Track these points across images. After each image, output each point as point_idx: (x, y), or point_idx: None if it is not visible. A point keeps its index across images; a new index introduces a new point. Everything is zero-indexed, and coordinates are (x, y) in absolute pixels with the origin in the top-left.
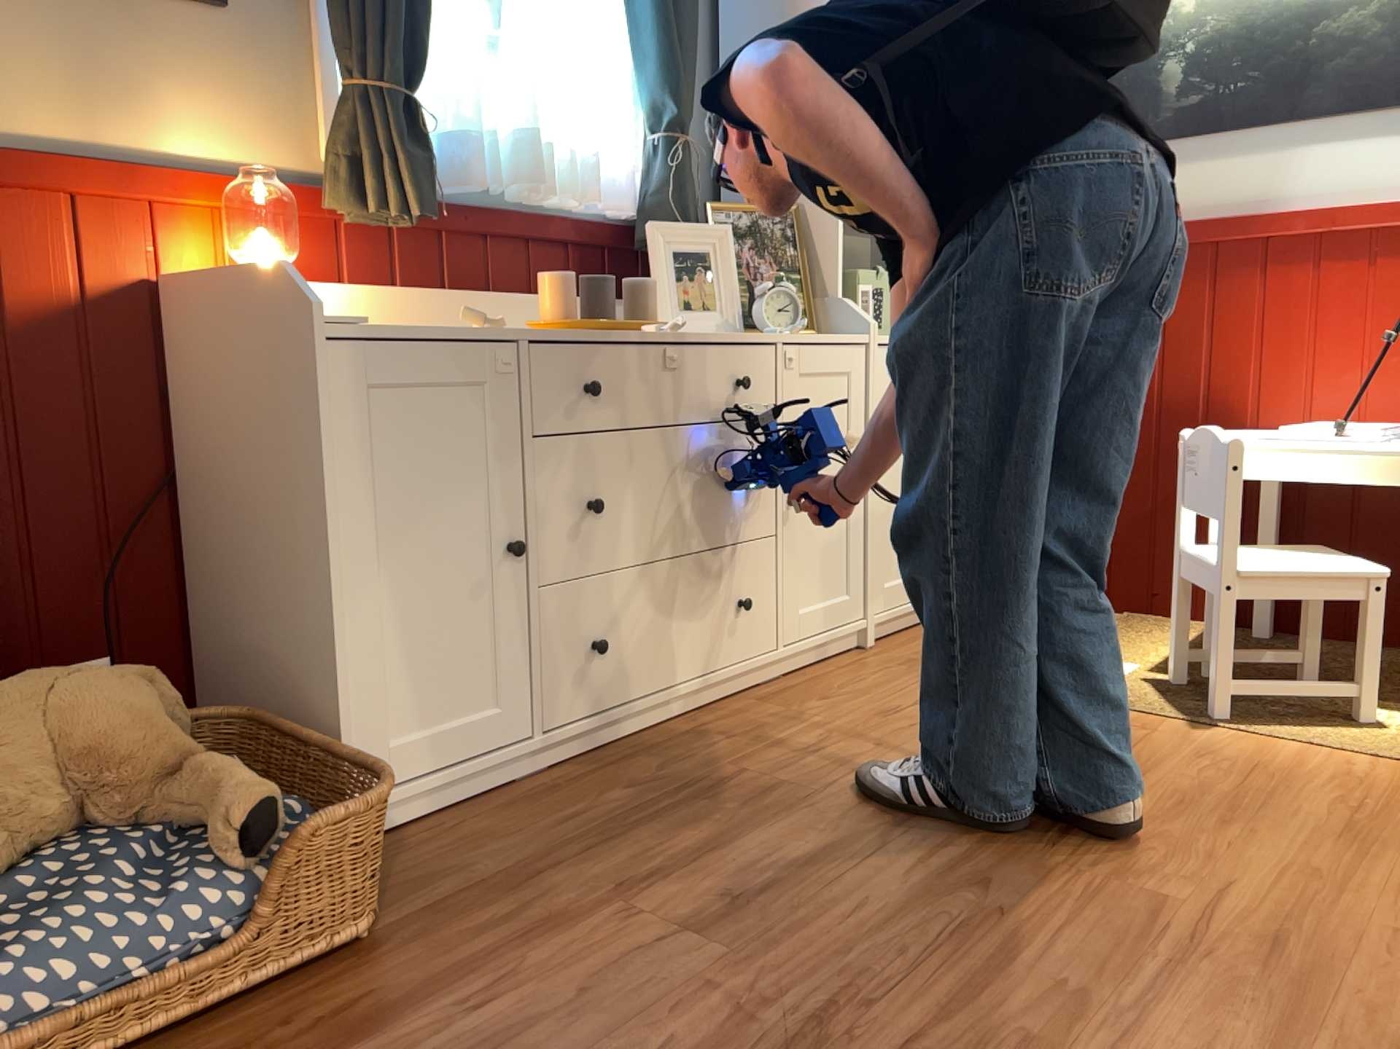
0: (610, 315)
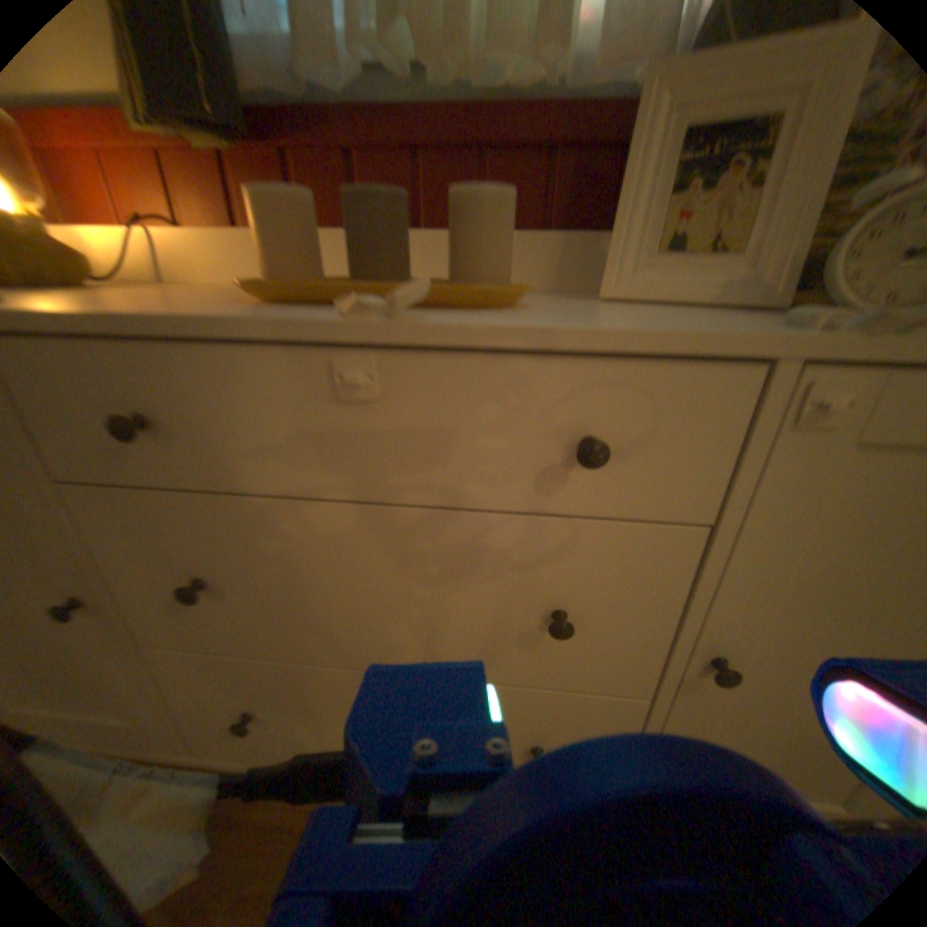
0: (390, 271)
